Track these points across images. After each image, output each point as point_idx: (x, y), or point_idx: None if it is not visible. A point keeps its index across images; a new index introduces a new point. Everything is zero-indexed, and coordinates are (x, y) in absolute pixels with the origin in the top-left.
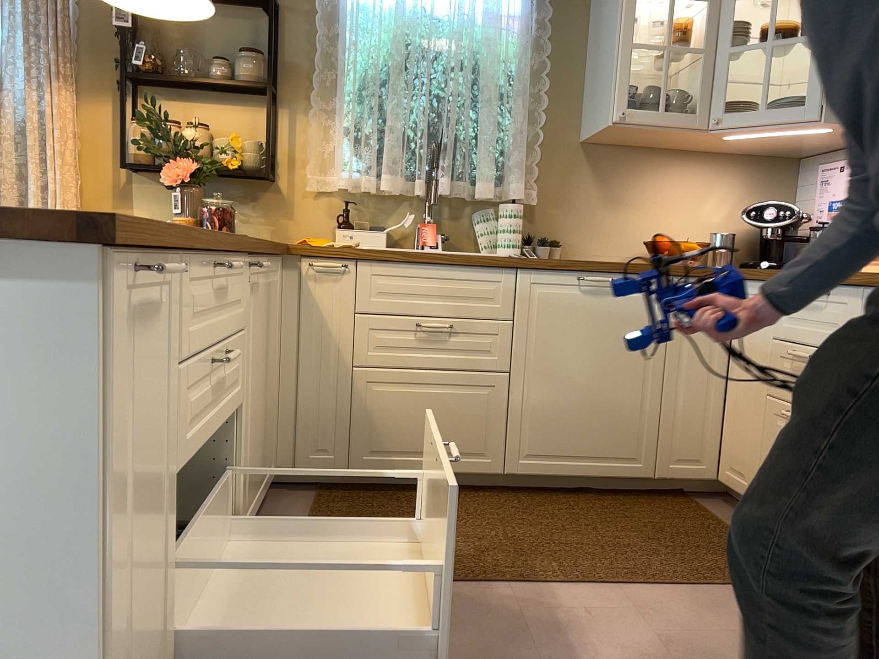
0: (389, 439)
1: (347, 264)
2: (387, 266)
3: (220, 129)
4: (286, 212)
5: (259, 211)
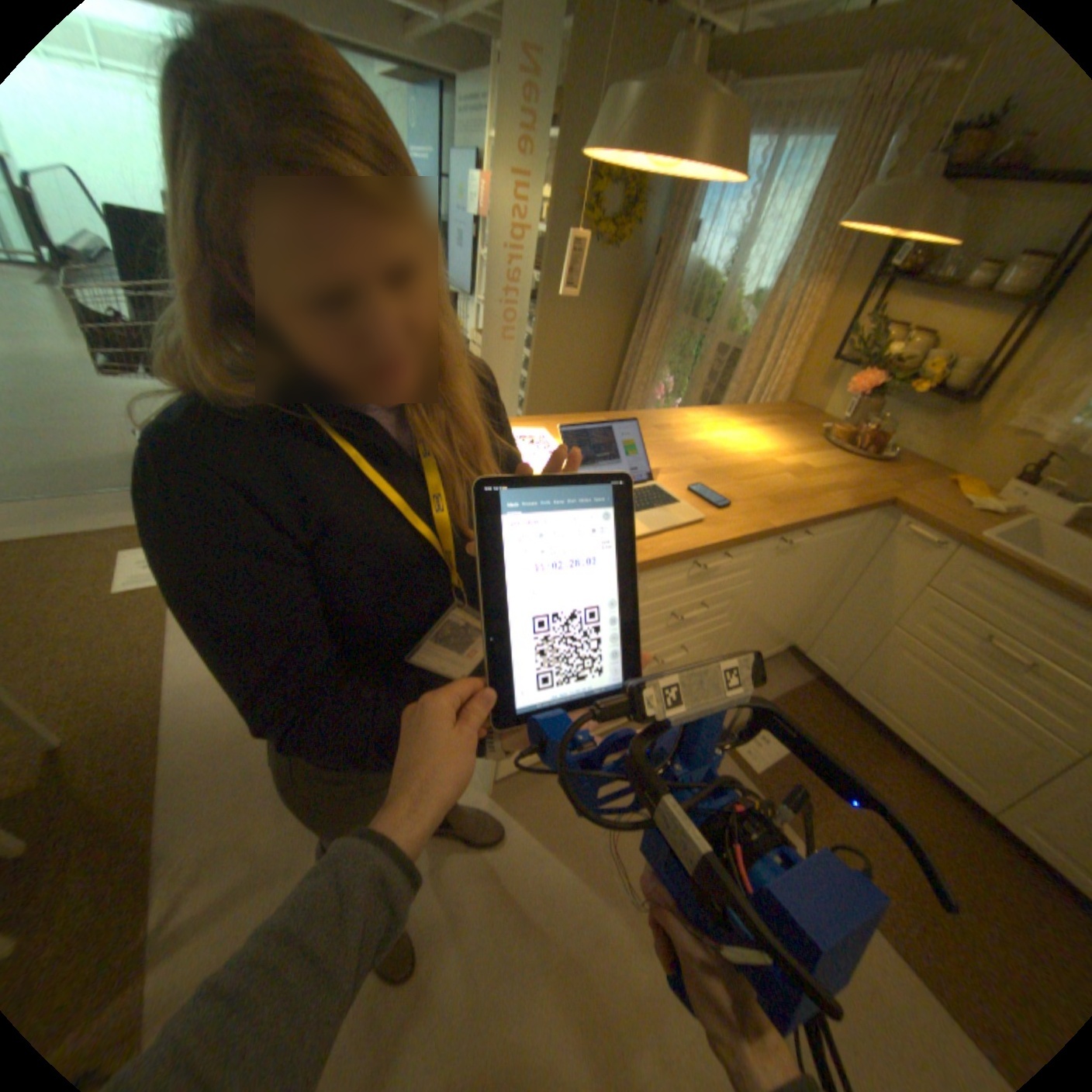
0: (894, 698)
1: (950, 543)
2: (997, 568)
3: (951, 333)
4: (971, 438)
5: (941, 427)
